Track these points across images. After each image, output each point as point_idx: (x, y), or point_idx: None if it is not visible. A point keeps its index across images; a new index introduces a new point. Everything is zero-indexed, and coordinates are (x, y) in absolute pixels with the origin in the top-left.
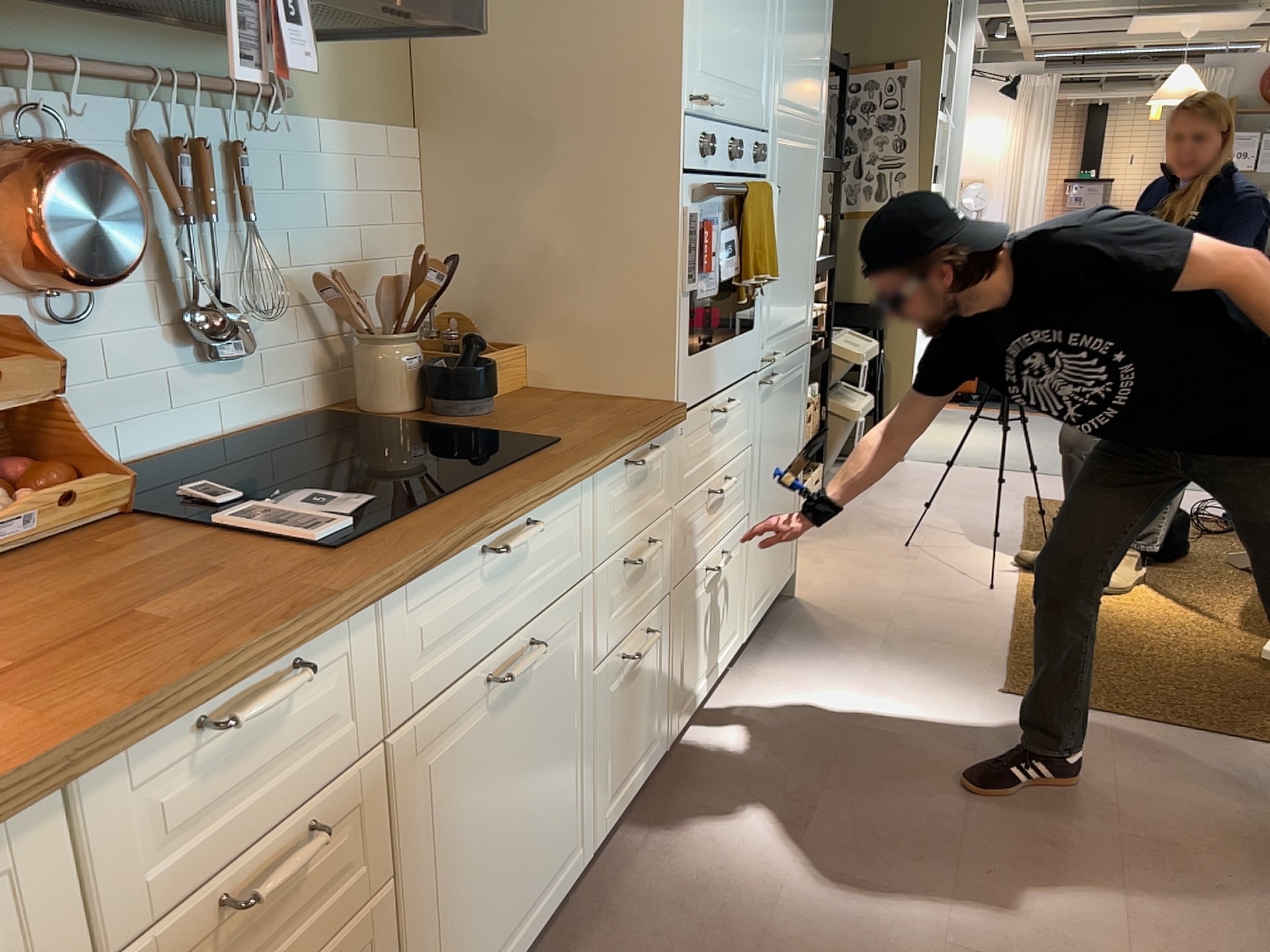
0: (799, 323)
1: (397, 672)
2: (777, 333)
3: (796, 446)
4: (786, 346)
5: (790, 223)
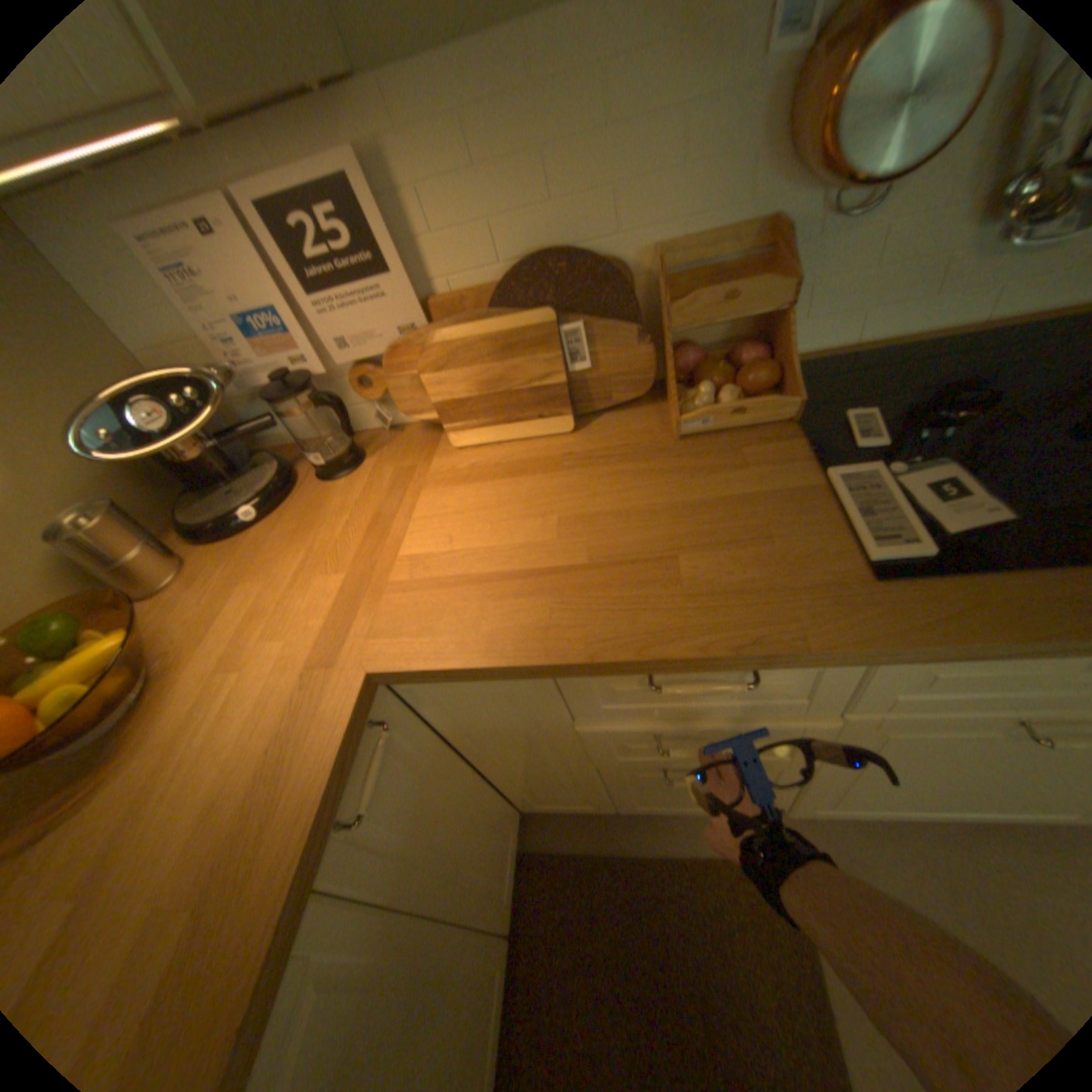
0: None
1: (892, 689)
2: None
3: None
4: None
5: None
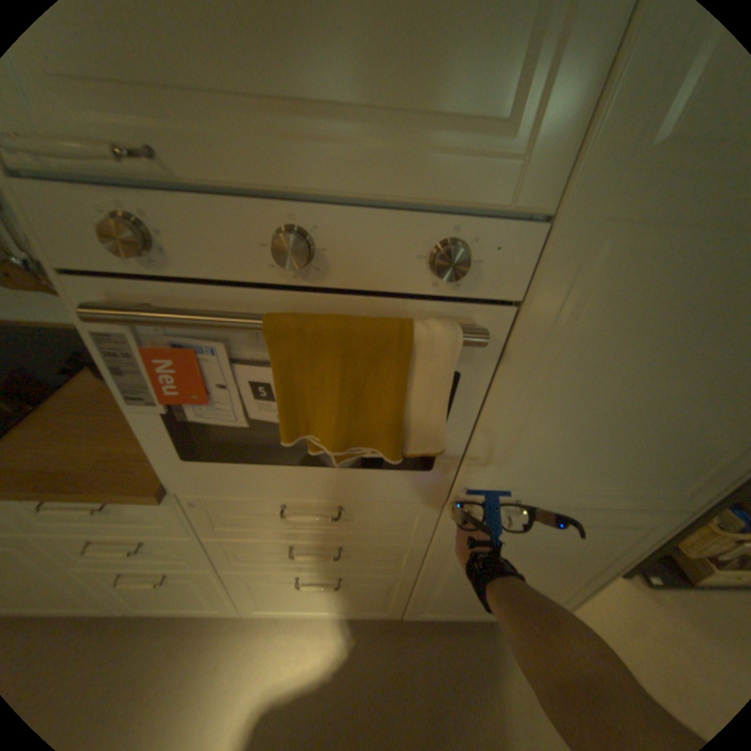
0: (647, 492)
1: None
2: (534, 488)
3: (585, 571)
4: (570, 503)
5: (647, 380)
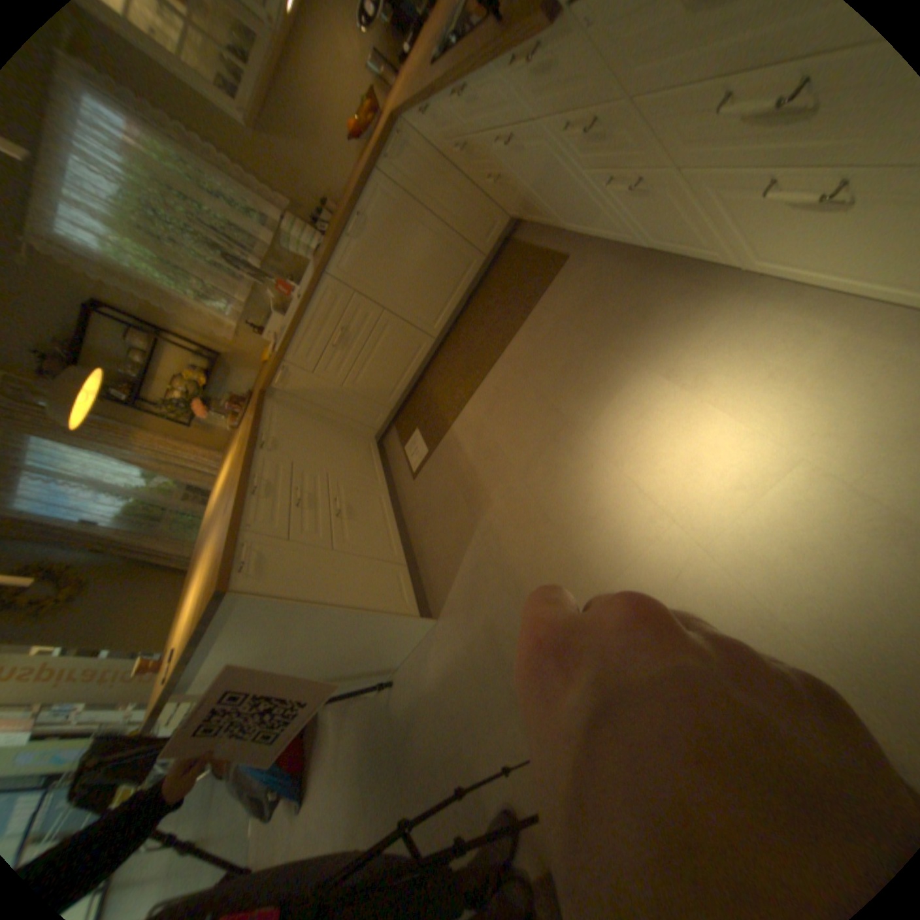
0: None
1: (458, 116)
2: None
3: None
4: None
5: None
